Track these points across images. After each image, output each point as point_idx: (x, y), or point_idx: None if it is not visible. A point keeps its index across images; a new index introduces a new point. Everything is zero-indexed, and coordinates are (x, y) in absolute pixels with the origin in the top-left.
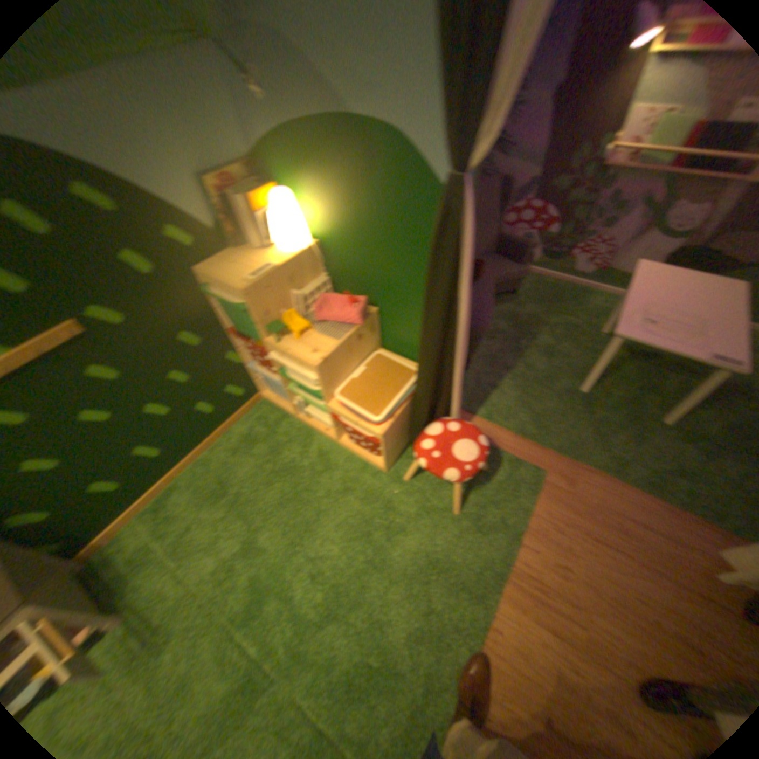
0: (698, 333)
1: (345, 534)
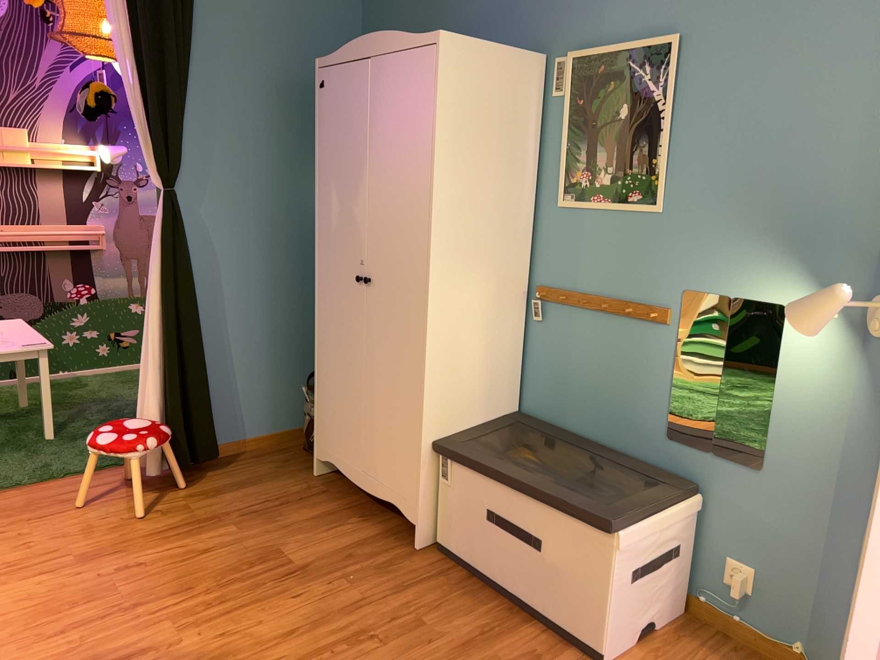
0: (5, 341)
1: None
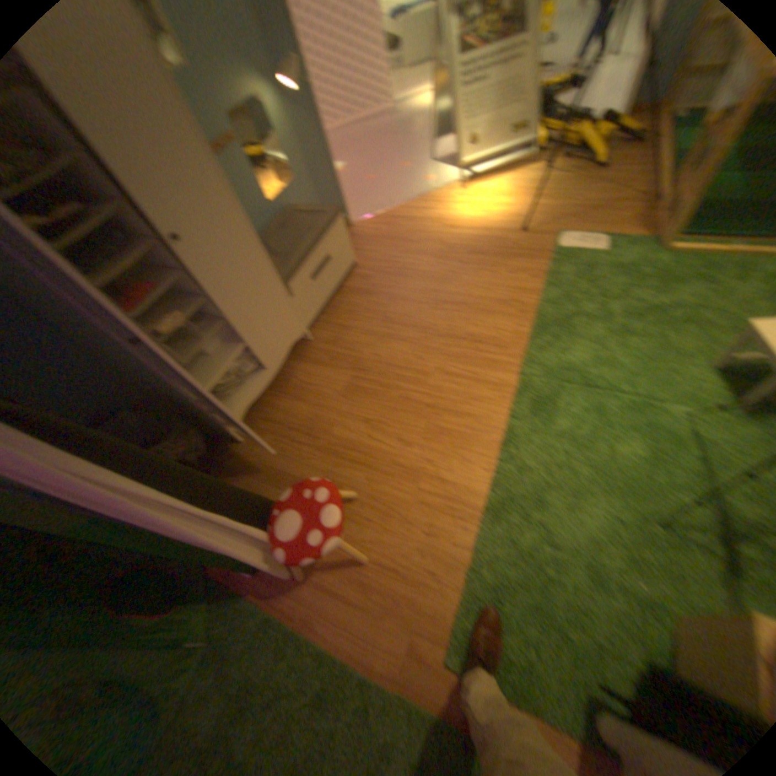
0: None
1: (670, 518)
